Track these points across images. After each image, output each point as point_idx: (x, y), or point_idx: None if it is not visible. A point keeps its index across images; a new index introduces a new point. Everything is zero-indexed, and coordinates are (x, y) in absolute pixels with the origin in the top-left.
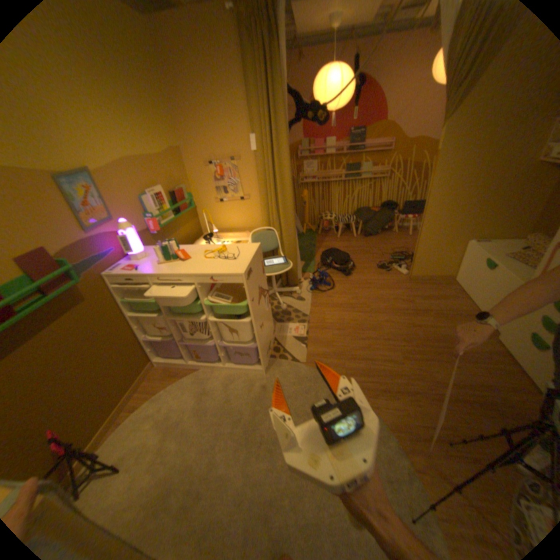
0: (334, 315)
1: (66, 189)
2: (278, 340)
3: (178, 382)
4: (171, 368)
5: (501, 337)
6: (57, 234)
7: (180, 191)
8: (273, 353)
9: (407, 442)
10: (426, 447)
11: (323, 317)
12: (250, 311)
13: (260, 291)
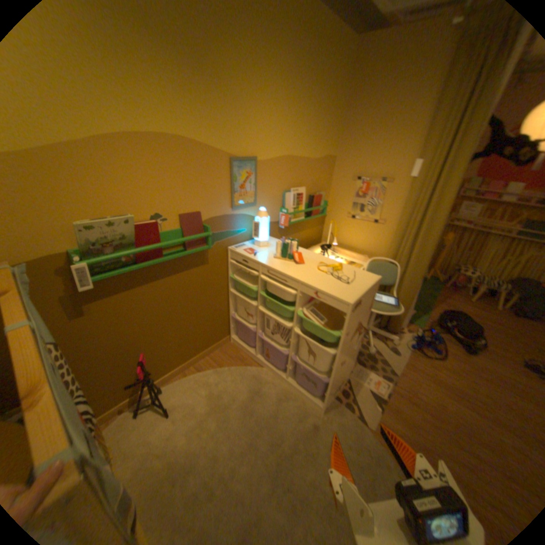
0: (434, 395)
1: (235, 171)
2: (352, 385)
3: (242, 368)
4: (242, 351)
5: None
6: (213, 205)
7: (319, 197)
8: (340, 395)
9: None
10: None
11: (418, 389)
12: (339, 343)
13: (358, 326)
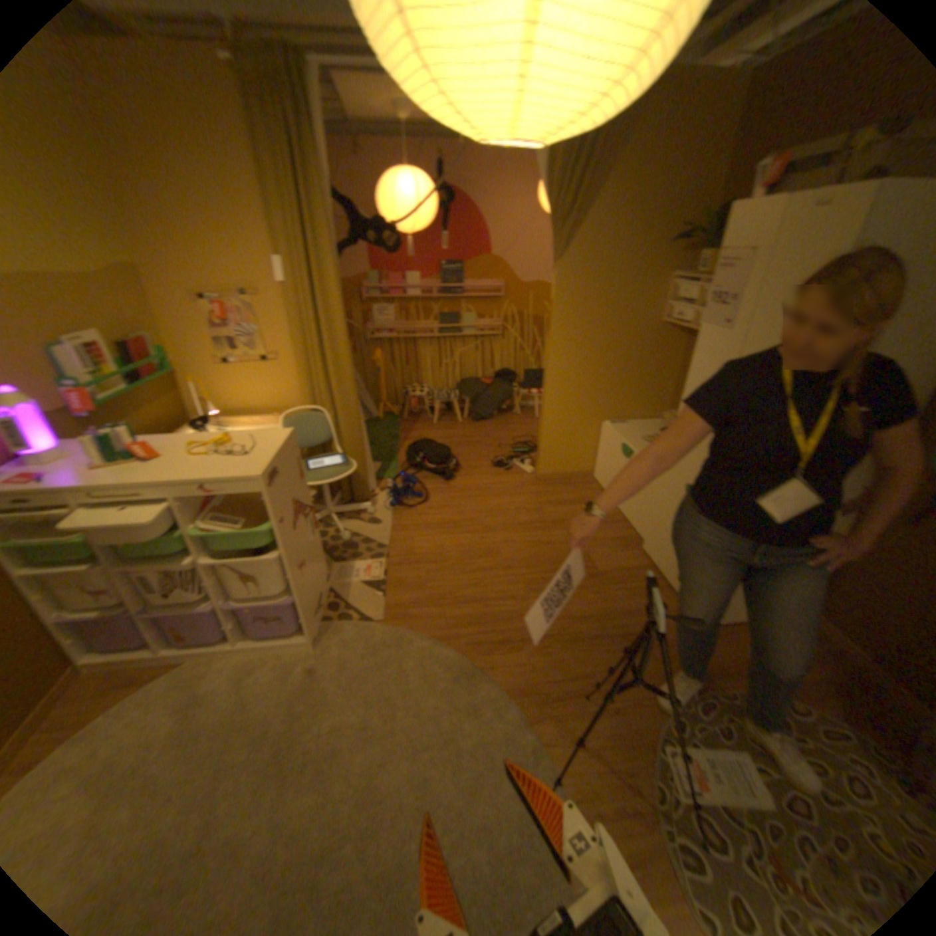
0: (428, 542)
1: None
2: (336, 592)
3: (136, 694)
4: (120, 673)
5: (644, 545)
6: None
7: (138, 343)
8: (326, 614)
9: (531, 708)
10: (556, 708)
11: (411, 546)
12: (277, 541)
13: (295, 507)
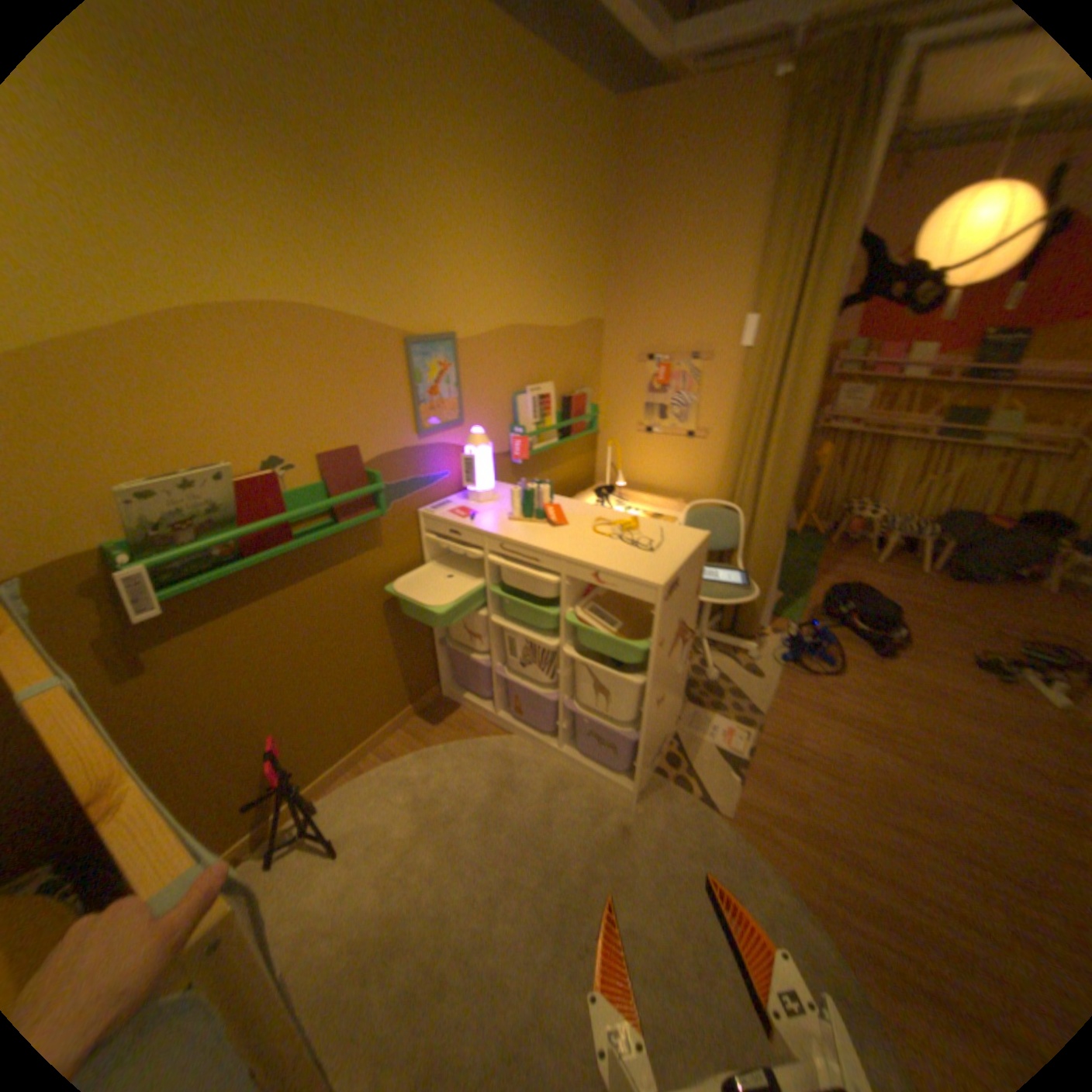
0: (829, 738)
1: (416, 364)
2: (682, 742)
3: (471, 741)
4: (467, 711)
5: None
6: (381, 431)
7: (581, 399)
8: (664, 764)
9: None
10: None
11: (801, 732)
12: (648, 663)
13: (680, 629)
